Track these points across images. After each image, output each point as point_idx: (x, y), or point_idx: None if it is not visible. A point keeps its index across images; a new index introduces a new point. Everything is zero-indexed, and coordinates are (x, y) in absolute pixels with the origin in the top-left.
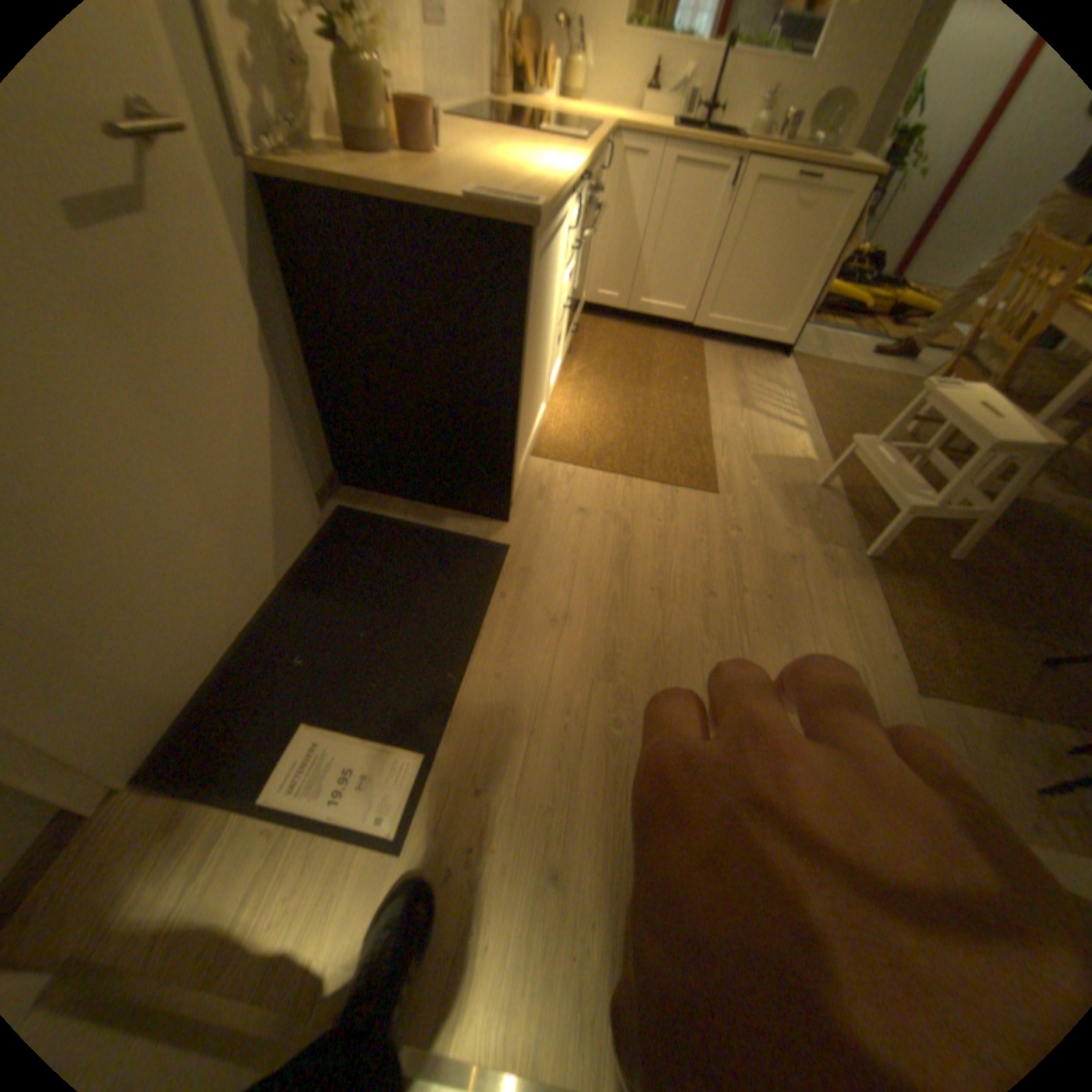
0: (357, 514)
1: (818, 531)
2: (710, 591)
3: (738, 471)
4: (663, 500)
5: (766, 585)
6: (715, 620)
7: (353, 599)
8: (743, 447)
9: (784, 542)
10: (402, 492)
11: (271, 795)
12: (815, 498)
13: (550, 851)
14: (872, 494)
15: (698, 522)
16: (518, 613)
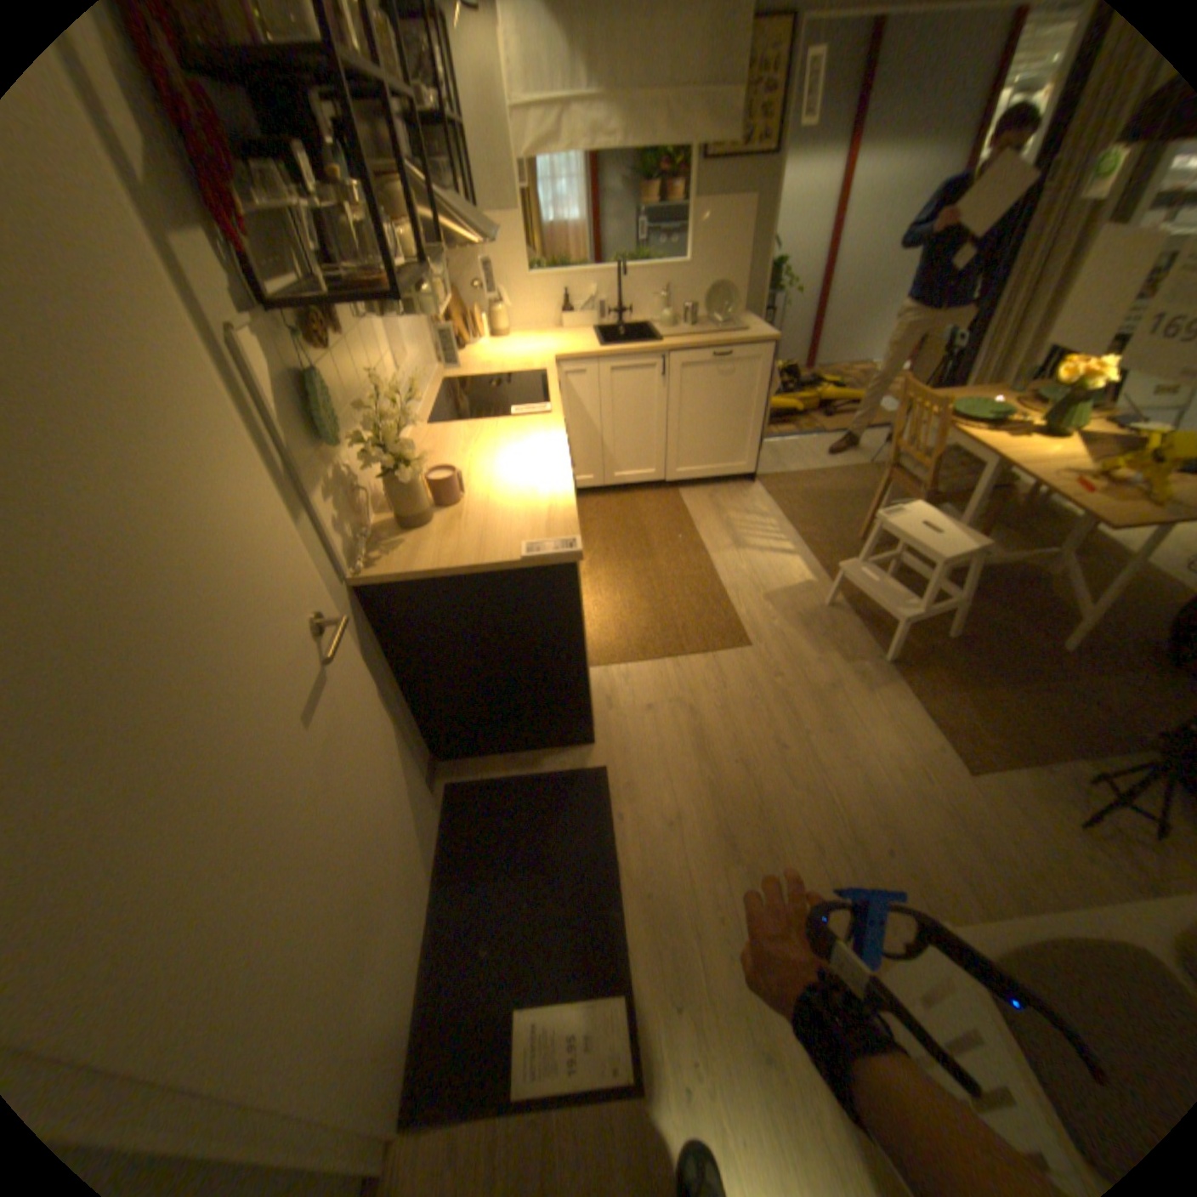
0: (467, 787)
1: (844, 652)
2: (783, 745)
3: (760, 617)
4: (712, 671)
5: (824, 721)
6: (797, 771)
7: (502, 873)
8: (755, 591)
9: (821, 673)
10: (496, 750)
11: (520, 1087)
12: (830, 620)
13: (757, 1038)
14: (871, 598)
15: (748, 680)
16: (641, 830)
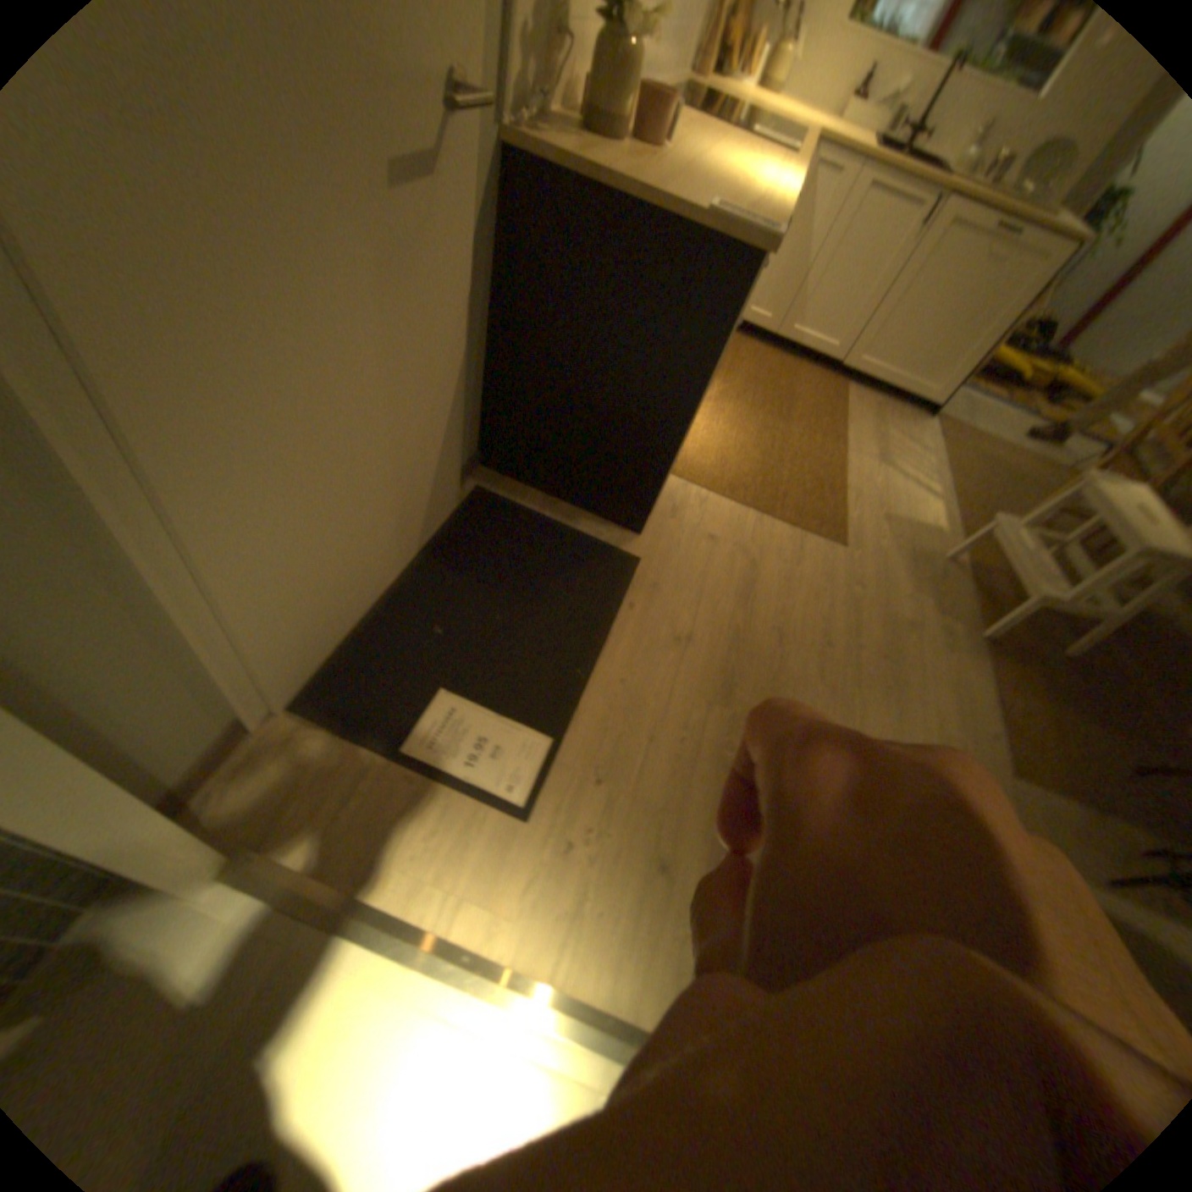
0: (494, 498)
1: (940, 602)
2: (828, 640)
3: (869, 526)
4: (792, 541)
5: (883, 644)
6: (830, 668)
7: (490, 581)
8: (876, 503)
9: (905, 606)
10: (539, 483)
11: (414, 747)
12: (941, 568)
13: (662, 844)
14: (997, 574)
15: (824, 569)
16: (644, 625)
